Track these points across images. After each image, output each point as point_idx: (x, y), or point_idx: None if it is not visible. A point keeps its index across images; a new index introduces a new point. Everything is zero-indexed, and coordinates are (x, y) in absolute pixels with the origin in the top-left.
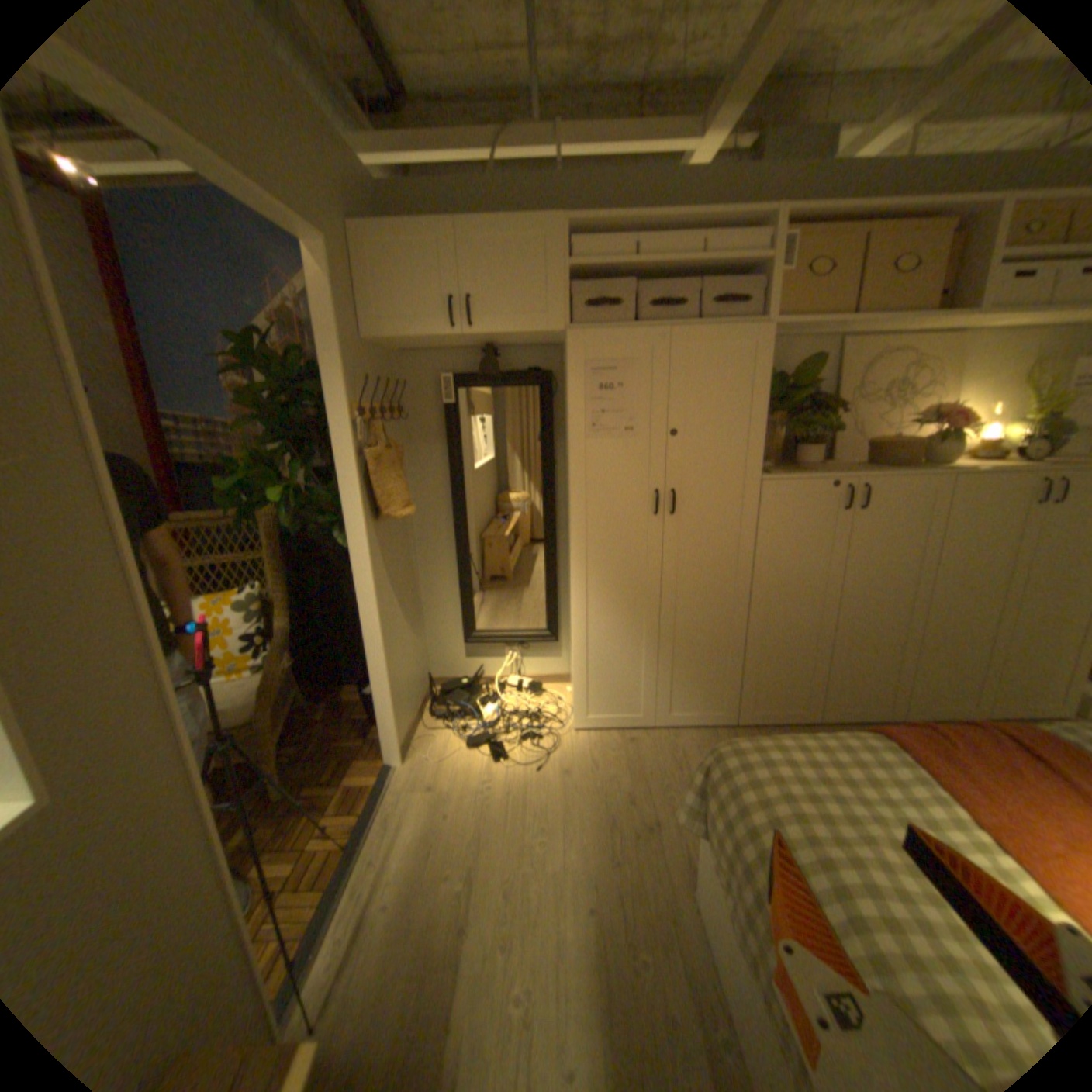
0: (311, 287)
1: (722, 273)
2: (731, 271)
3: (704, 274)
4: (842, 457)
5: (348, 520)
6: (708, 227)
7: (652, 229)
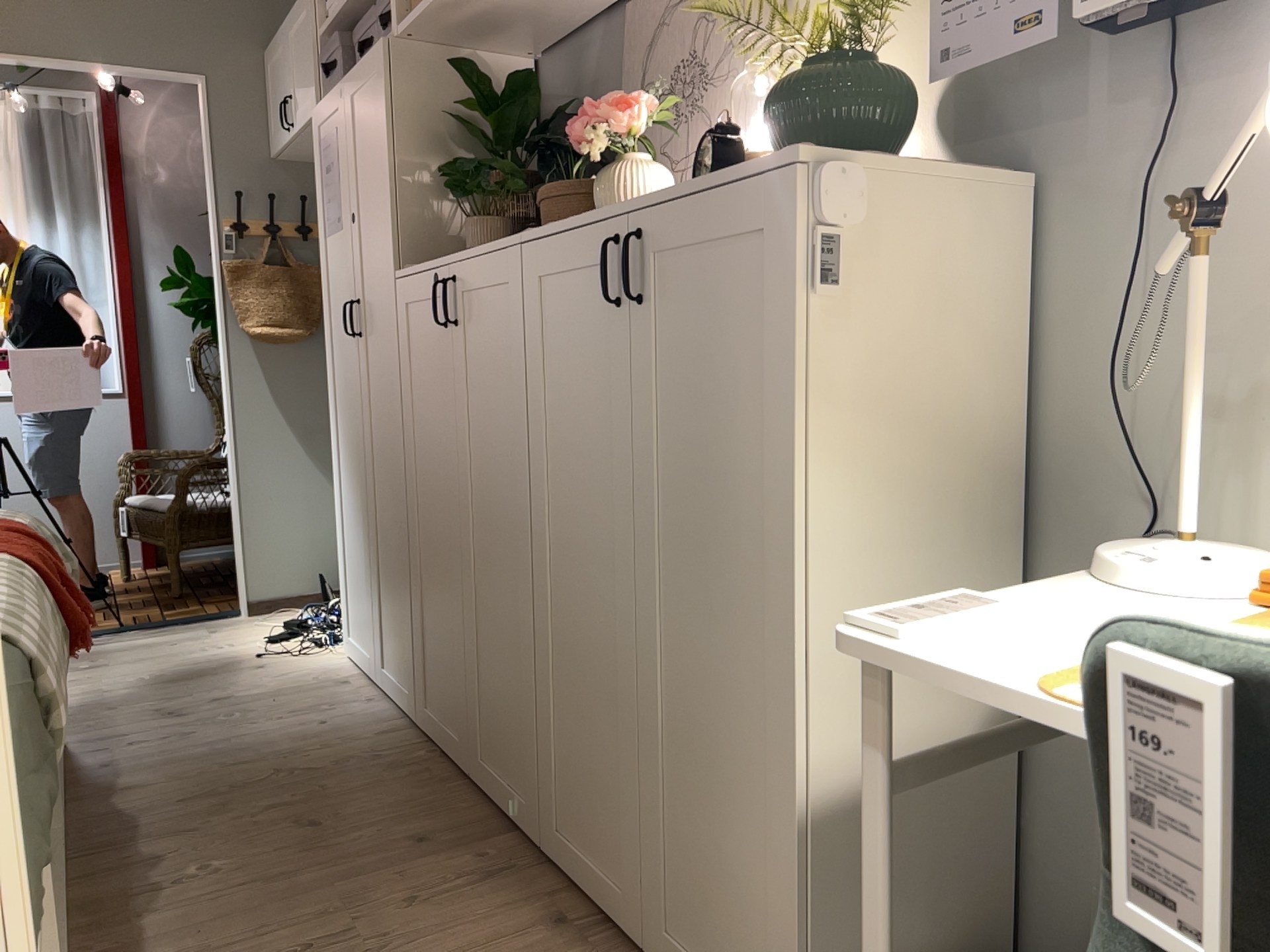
0: (201, 119)
1: None
2: None
3: None
4: None
5: (218, 328)
6: None
7: None
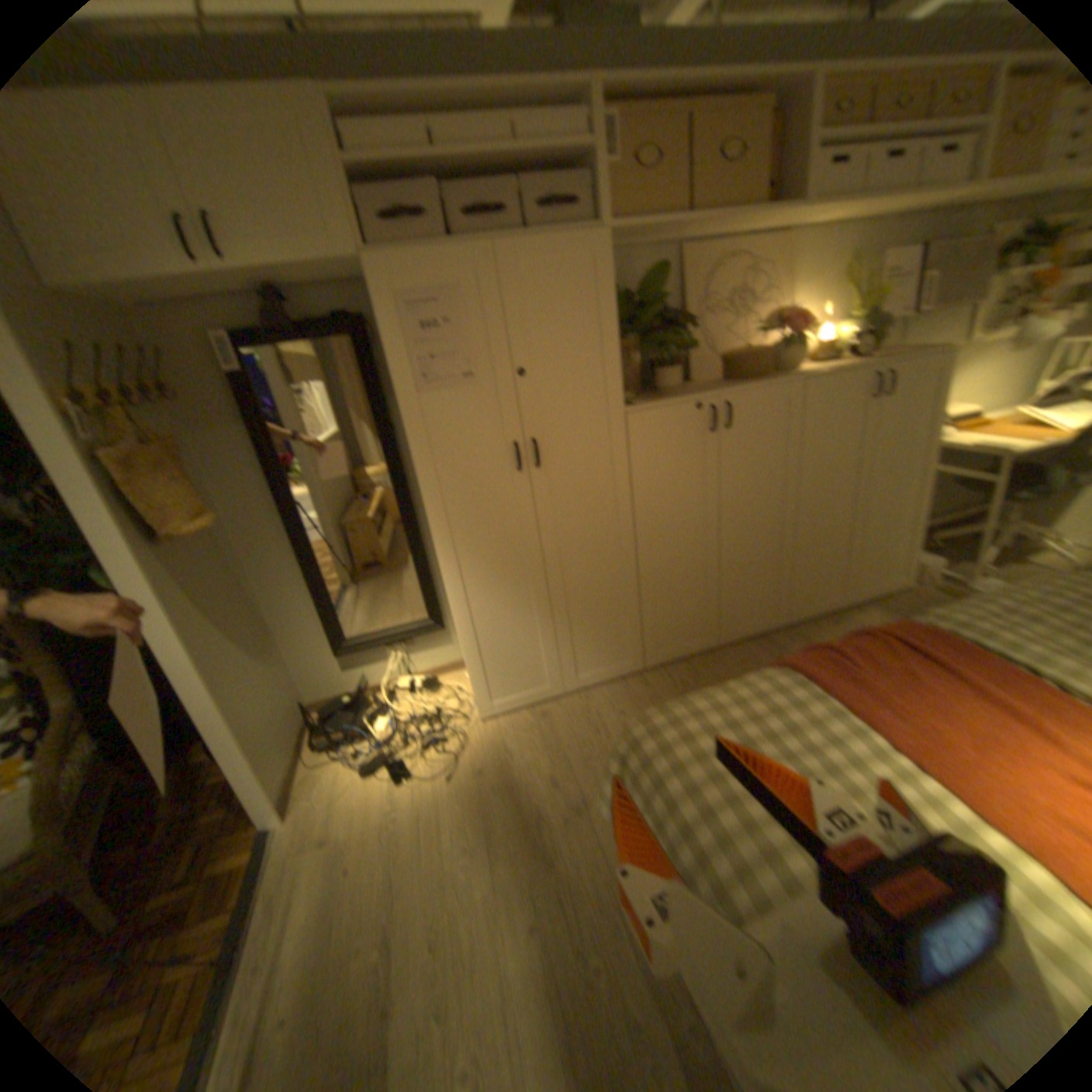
0: None
1: (543, 171)
2: (552, 168)
3: (521, 174)
4: (699, 377)
5: (105, 554)
6: (514, 109)
7: (446, 112)
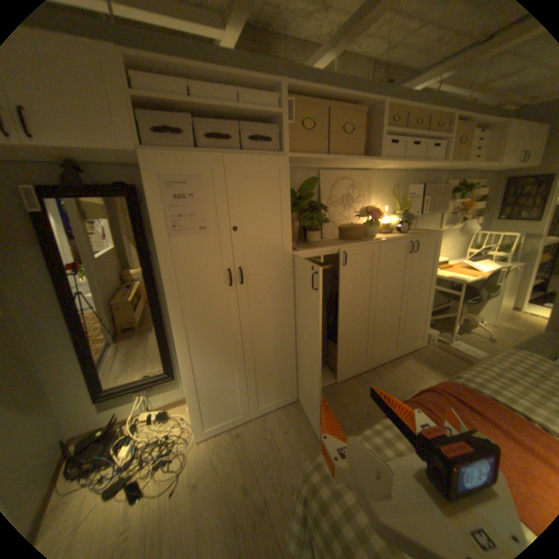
0: None
1: (251, 121)
2: (256, 121)
3: (239, 121)
4: (326, 236)
5: None
6: (238, 86)
7: (198, 80)
